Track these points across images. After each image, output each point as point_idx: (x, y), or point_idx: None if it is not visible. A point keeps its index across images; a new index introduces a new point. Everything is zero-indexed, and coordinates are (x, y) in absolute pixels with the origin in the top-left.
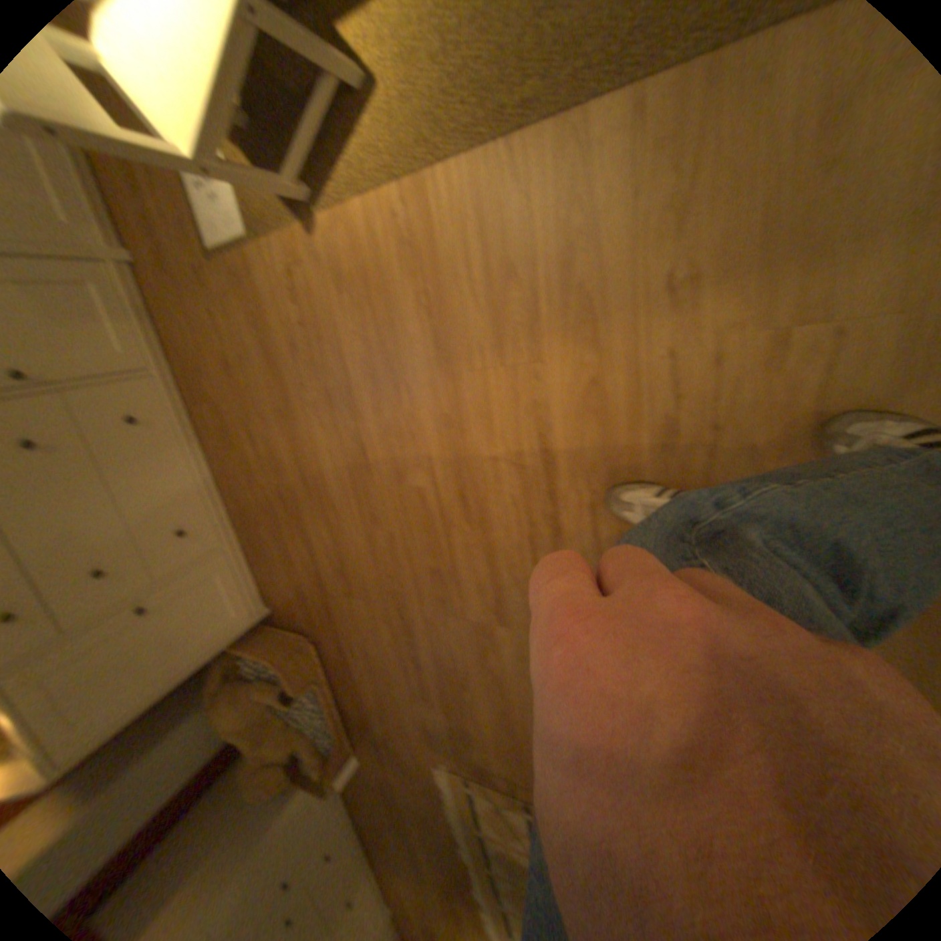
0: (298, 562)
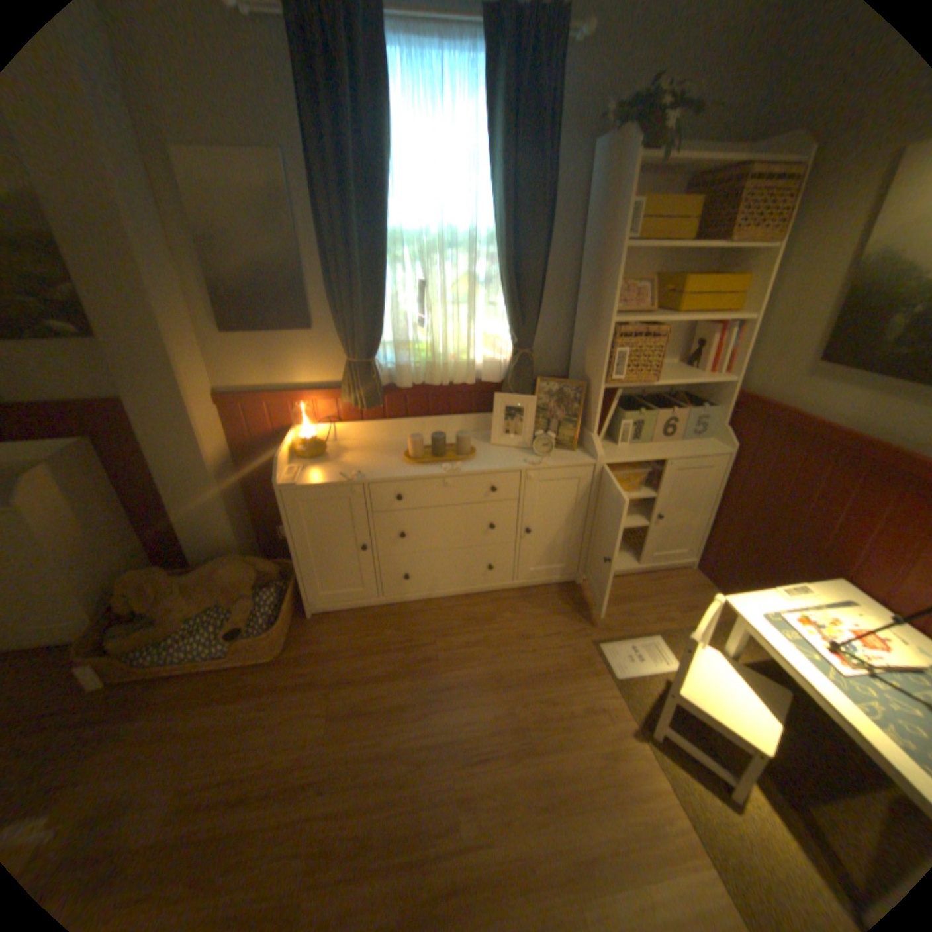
0: (361, 674)
